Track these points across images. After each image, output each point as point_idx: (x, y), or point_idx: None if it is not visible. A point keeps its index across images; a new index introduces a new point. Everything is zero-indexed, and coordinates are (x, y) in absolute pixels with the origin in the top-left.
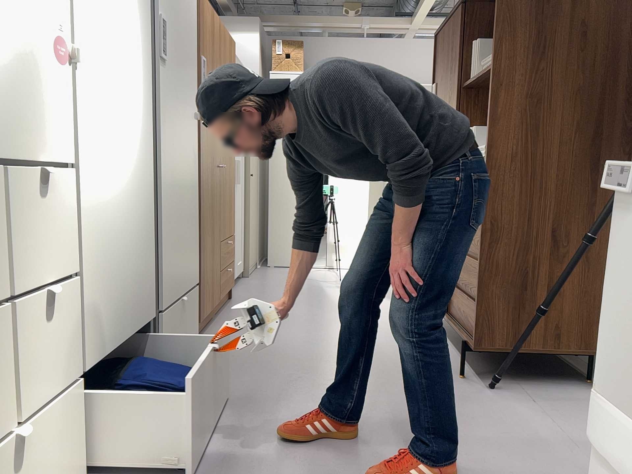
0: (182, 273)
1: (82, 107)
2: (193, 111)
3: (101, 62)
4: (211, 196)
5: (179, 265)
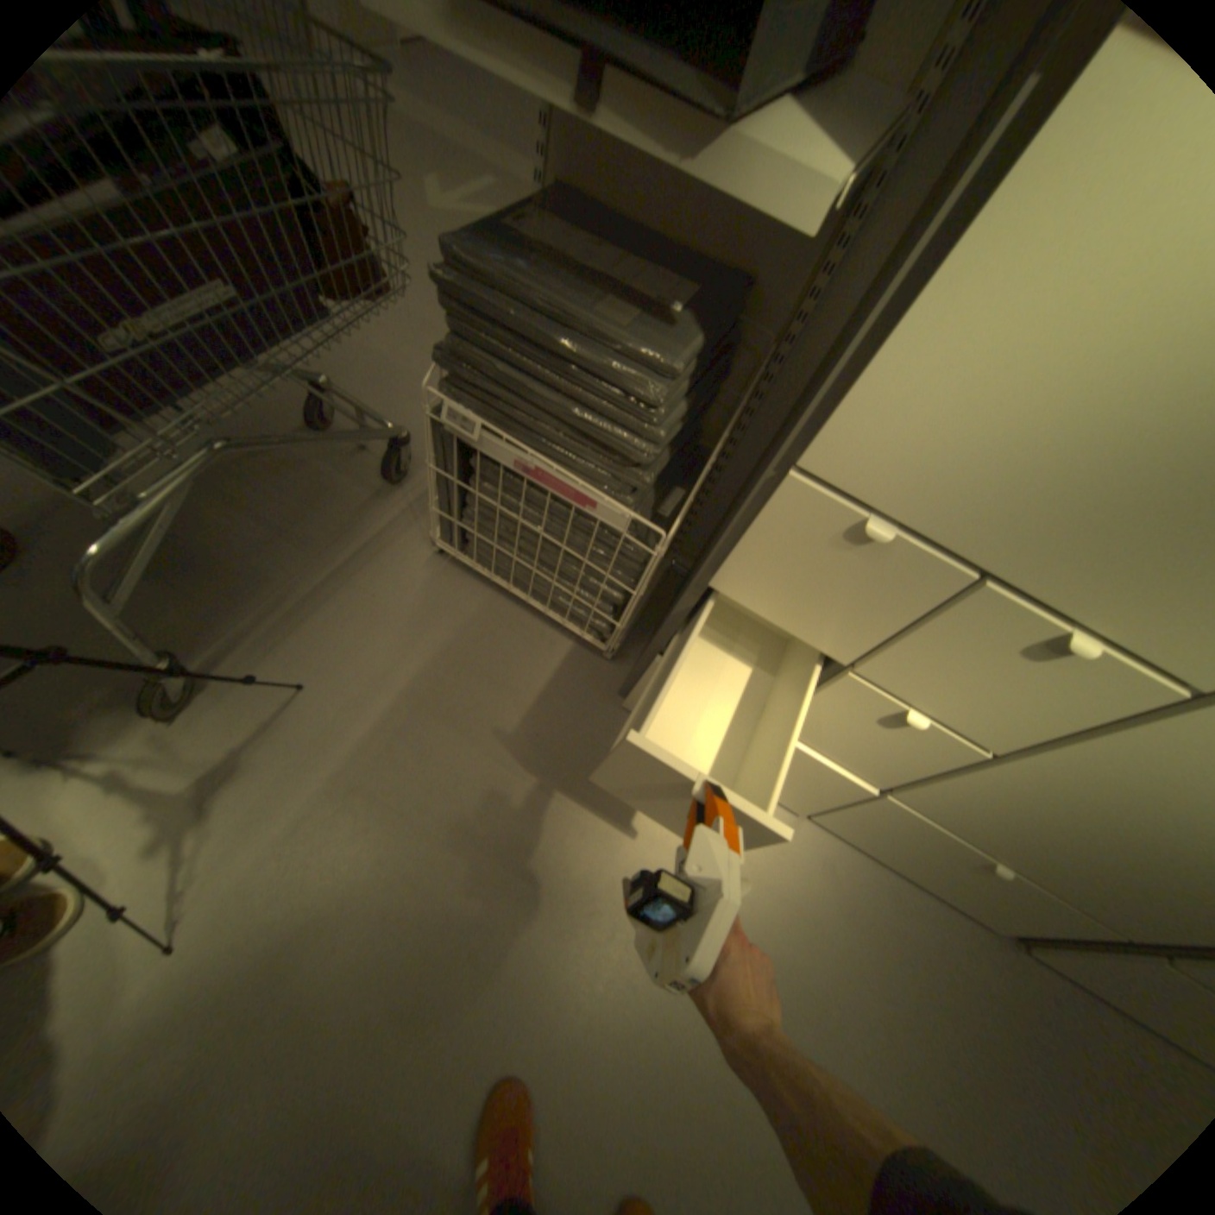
0: None
1: None
2: None
3: None
4: None
5: None
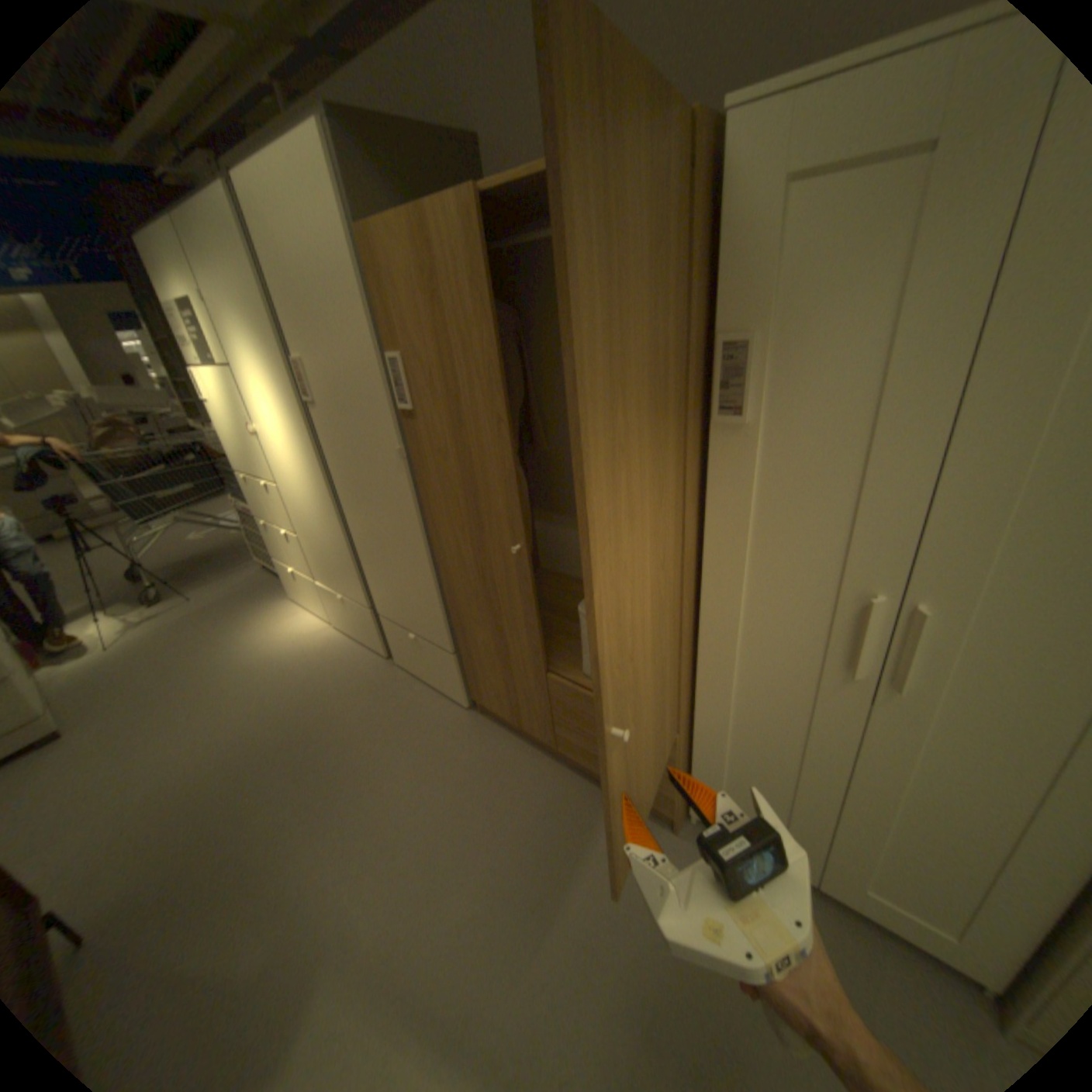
0: (409, 615)
1: (271, 457)
2: (388, 447)
3: (269, 429)
4: (485, 583)
5: (399, 602)
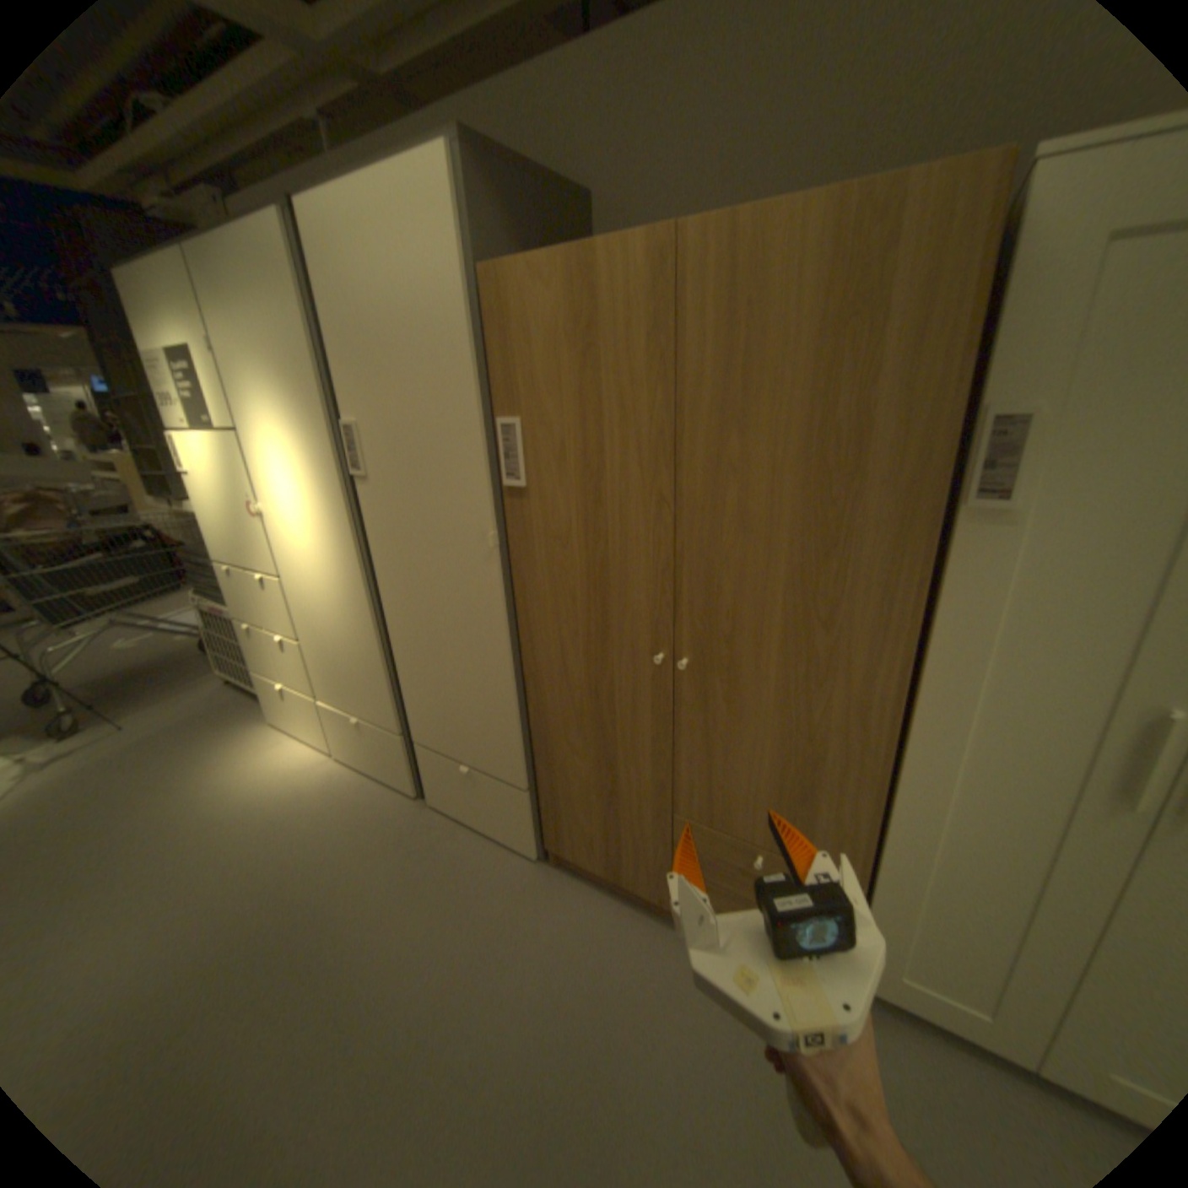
0: (465, 741)
1: (279, 543)
2: (476, 532)
3: (285, 508)
4: (597, 700)
5: (452, 726)
